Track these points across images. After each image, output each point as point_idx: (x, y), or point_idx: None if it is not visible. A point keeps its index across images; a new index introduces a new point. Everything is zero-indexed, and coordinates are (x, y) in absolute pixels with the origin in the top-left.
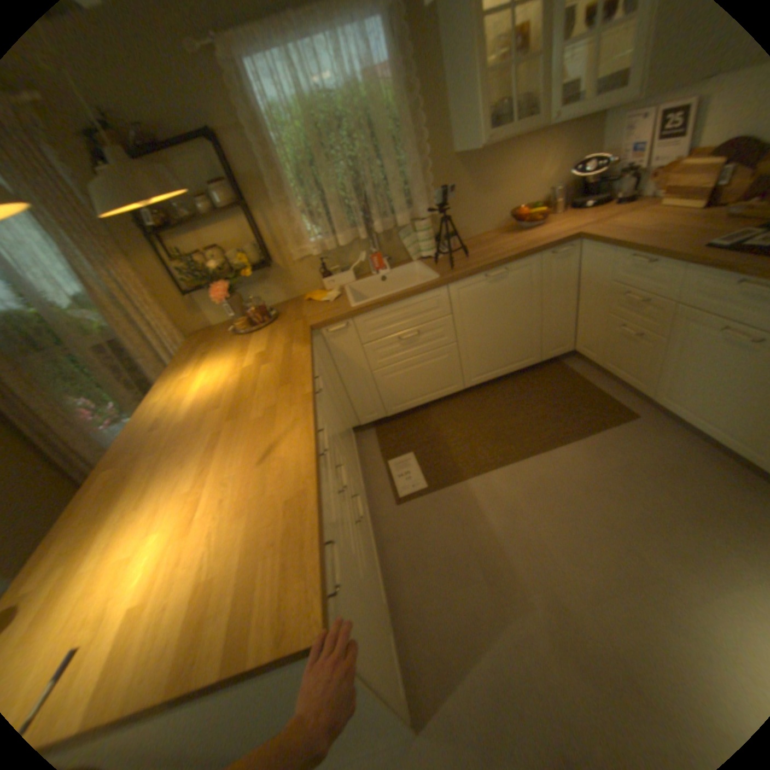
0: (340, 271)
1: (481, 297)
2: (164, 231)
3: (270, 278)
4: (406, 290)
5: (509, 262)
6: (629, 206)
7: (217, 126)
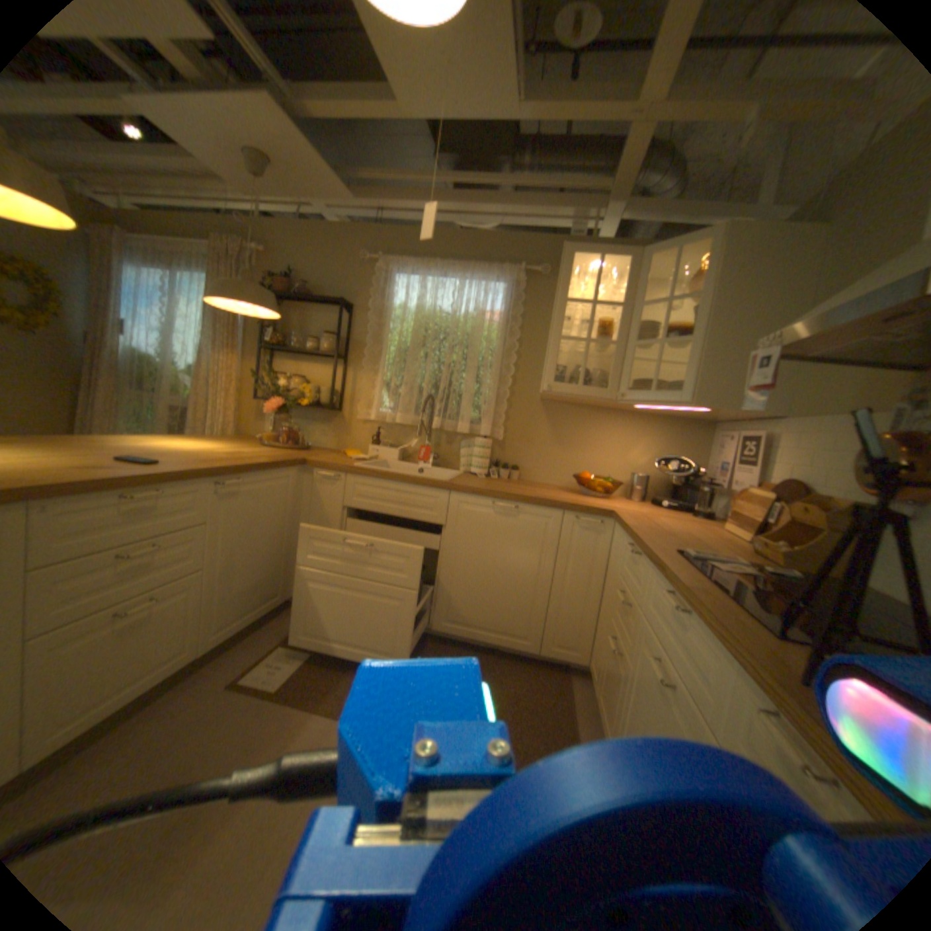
0: (392, 446)
1: (484, 525)
2: (281, 351)
3: (334, 423)
4: (411, 475)
5: (524, 503)
6: (700, 521)
7: (360, 304)
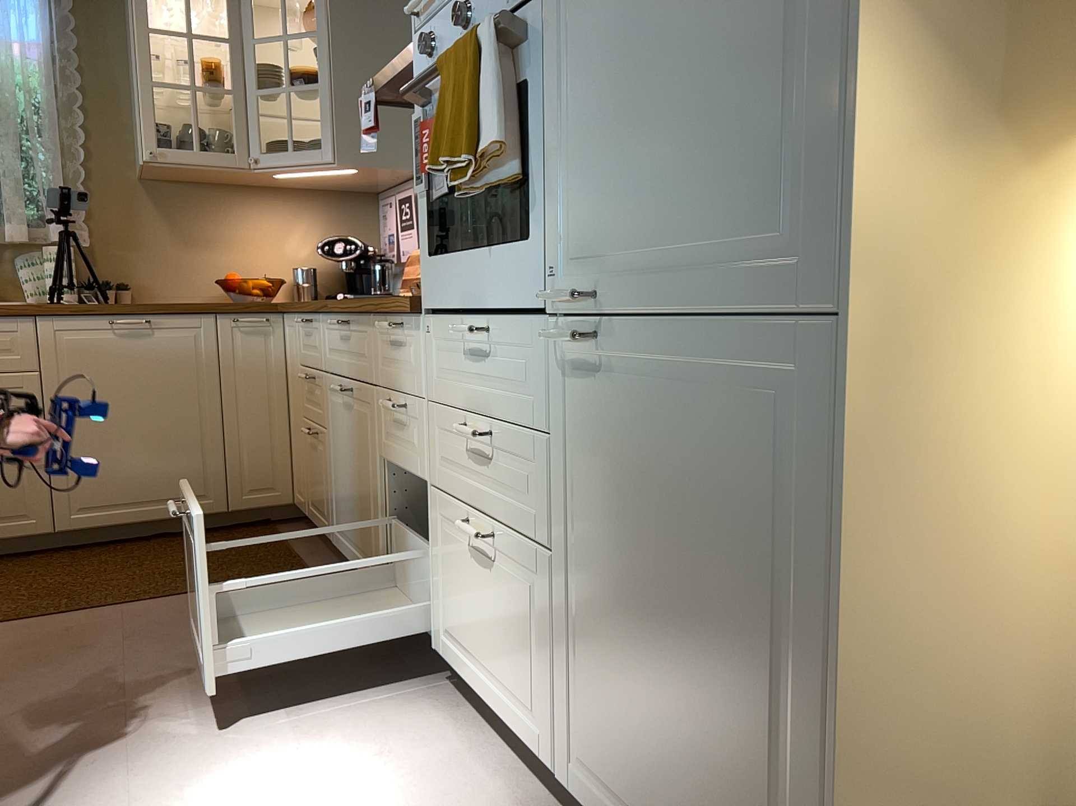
0: None
1: (104, 356)
2: None
3: None
4: None
5: (157, 313)
6: None
7: None
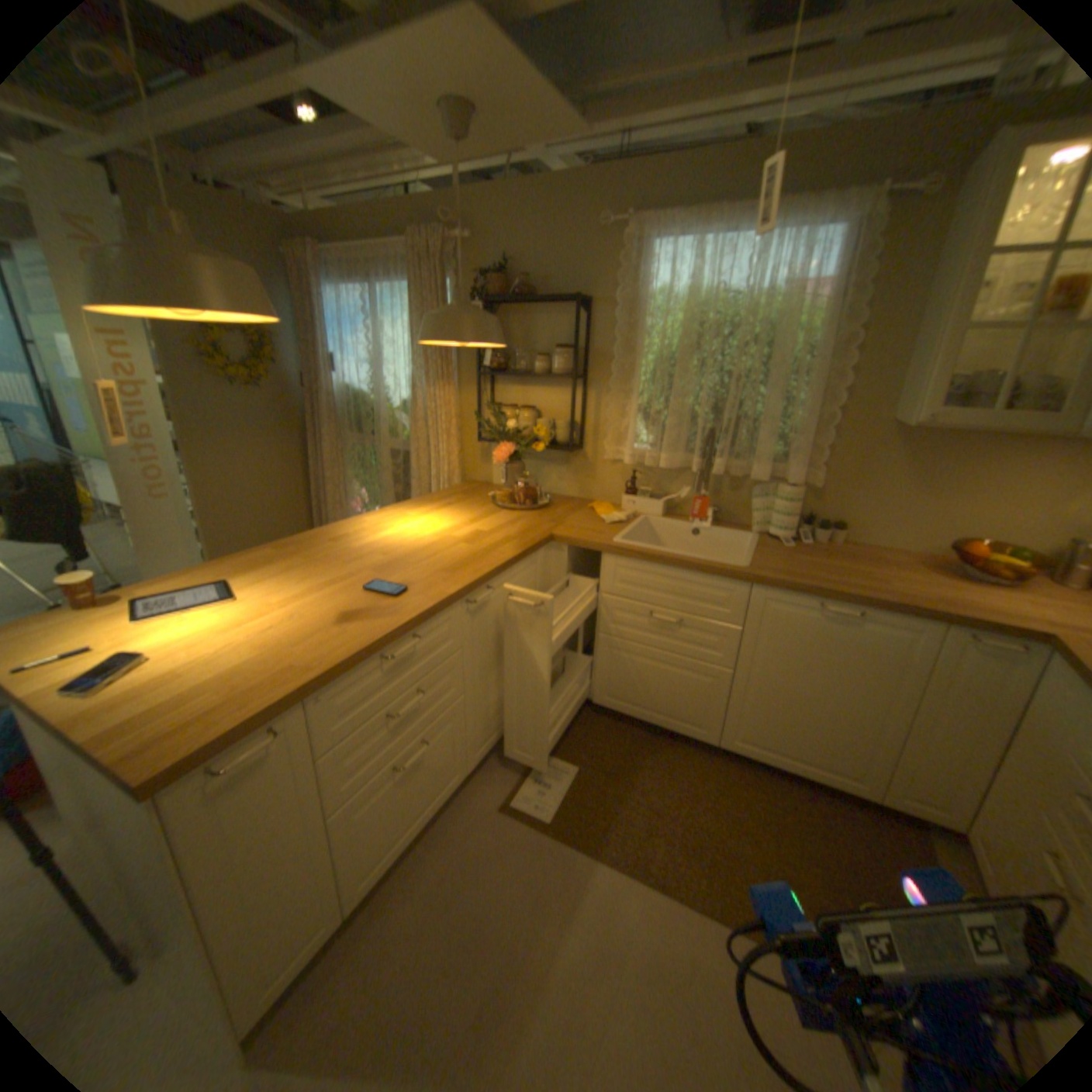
0: (652, 496)
1: (806, 633)
2: (502, 375)
3: (574, 465)
4: (693, 558)
5: (878, 609)
6: None
7: (600, 295)
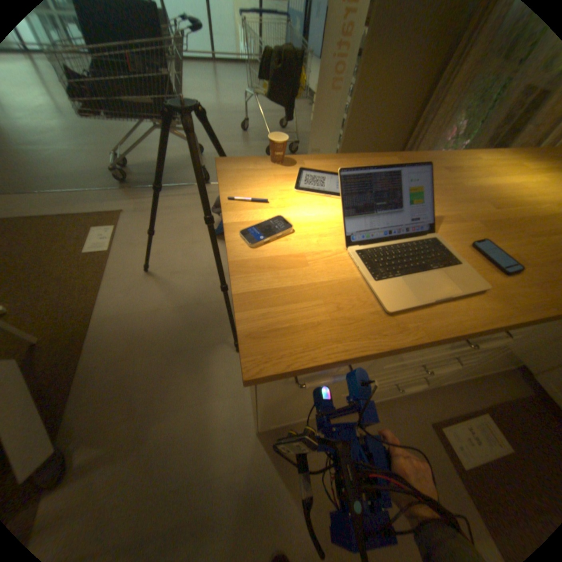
0: None
1: None
2: None
3: None
4: None
5: None
6: None
7: None
